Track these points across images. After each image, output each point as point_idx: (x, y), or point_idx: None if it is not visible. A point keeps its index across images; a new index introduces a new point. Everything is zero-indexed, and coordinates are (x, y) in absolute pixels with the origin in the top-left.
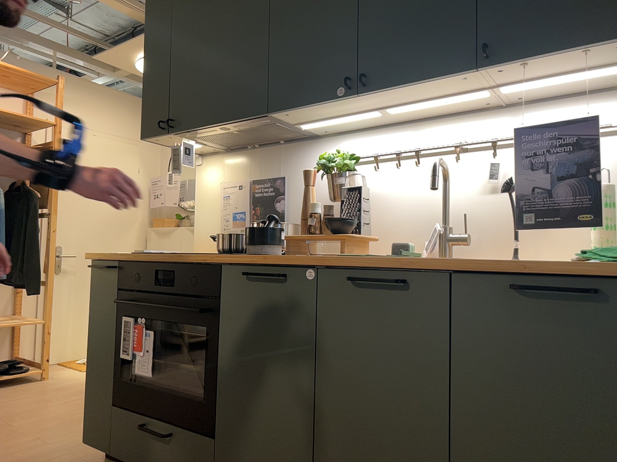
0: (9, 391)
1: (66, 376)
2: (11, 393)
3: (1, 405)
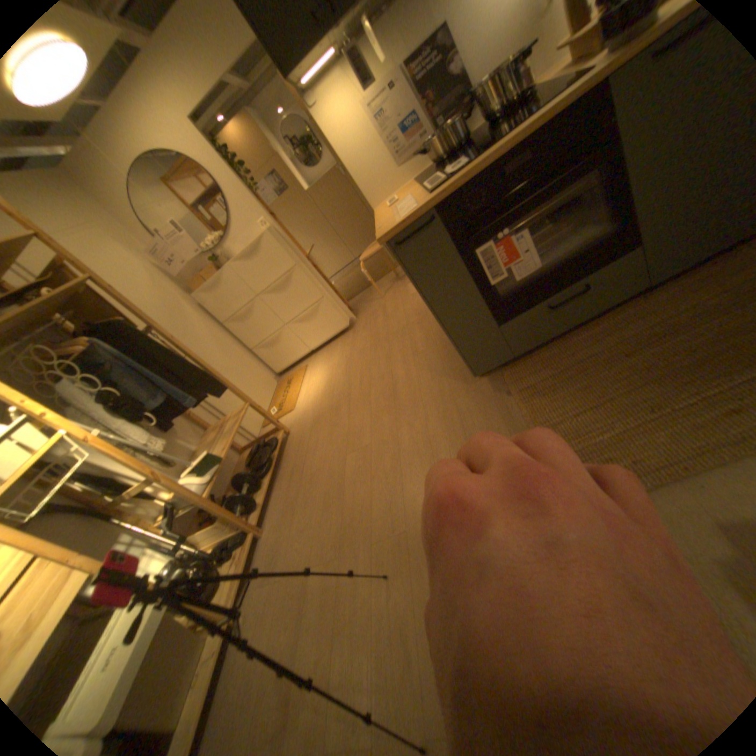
0: (294, 453)
1: (294, 418)
2: (298, 451)
3: (319, 455)
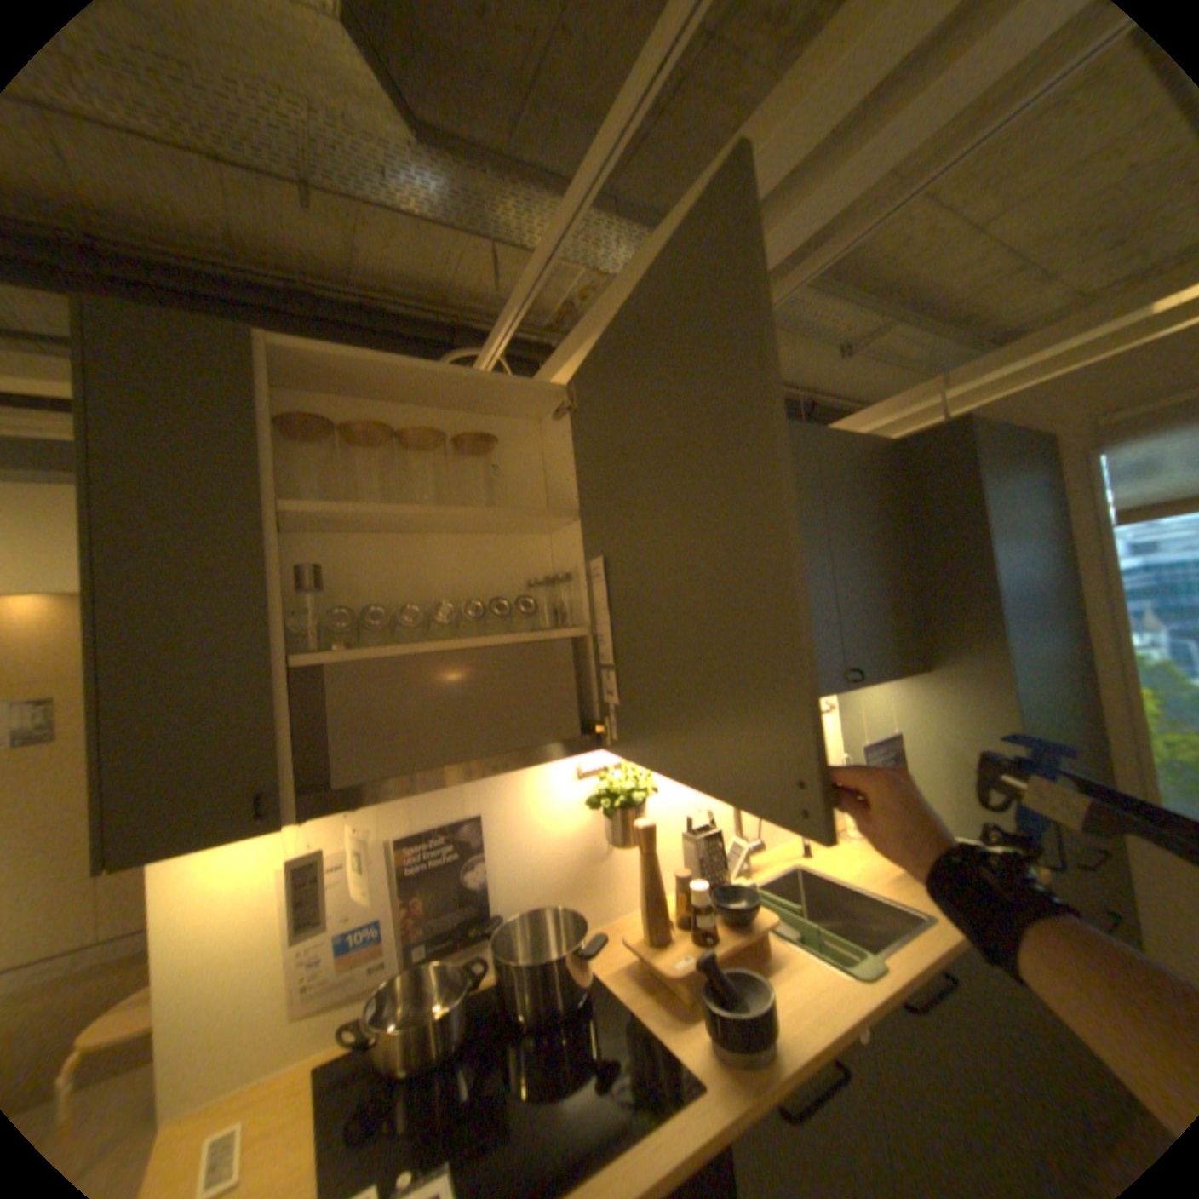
0: None
1: None
2: None
3: None
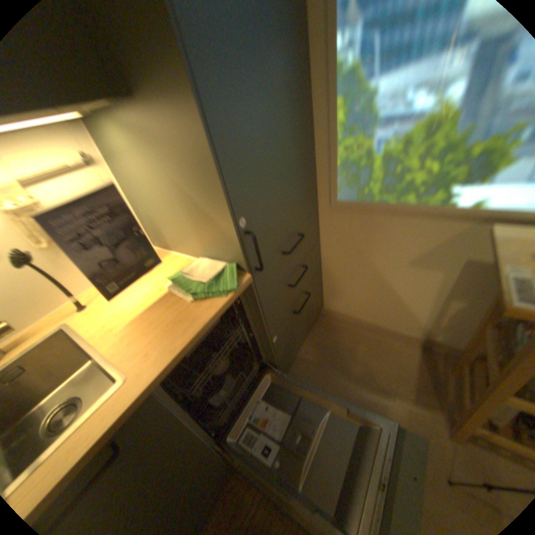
0: None
1: None
2: None
3: None
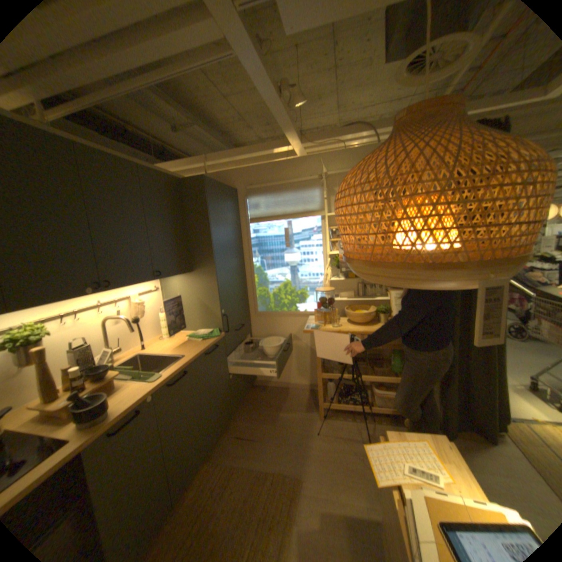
0: None
1: None
2: None
3: None
